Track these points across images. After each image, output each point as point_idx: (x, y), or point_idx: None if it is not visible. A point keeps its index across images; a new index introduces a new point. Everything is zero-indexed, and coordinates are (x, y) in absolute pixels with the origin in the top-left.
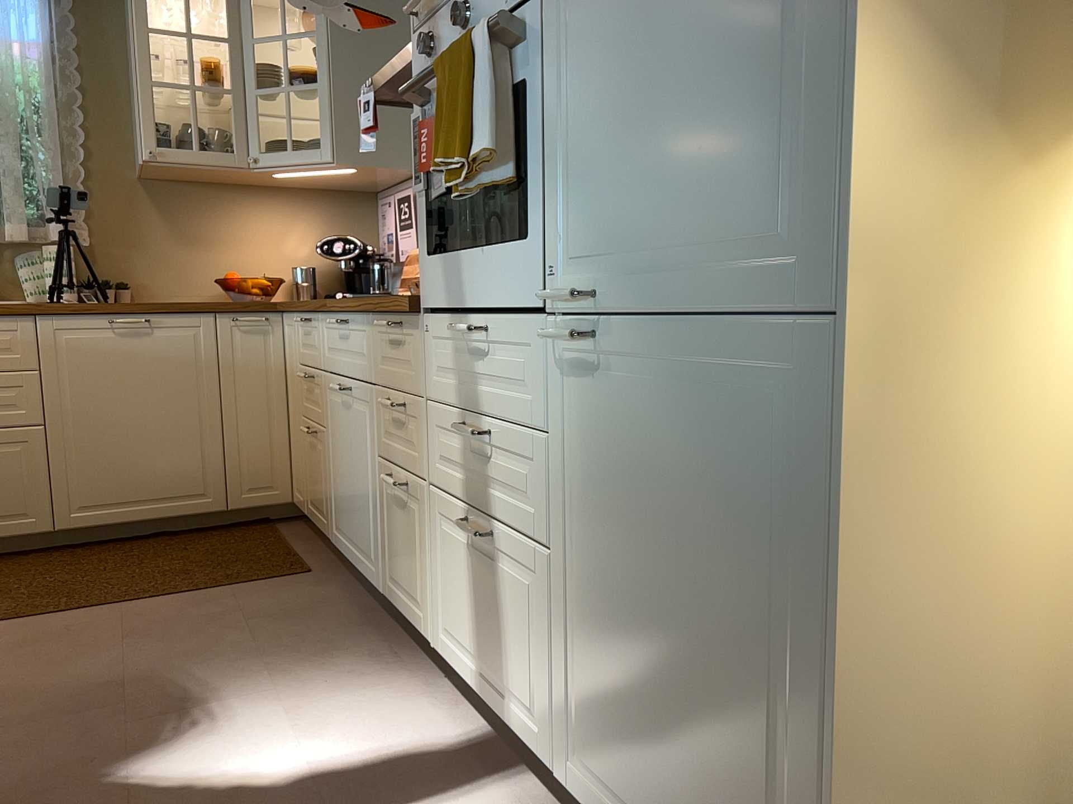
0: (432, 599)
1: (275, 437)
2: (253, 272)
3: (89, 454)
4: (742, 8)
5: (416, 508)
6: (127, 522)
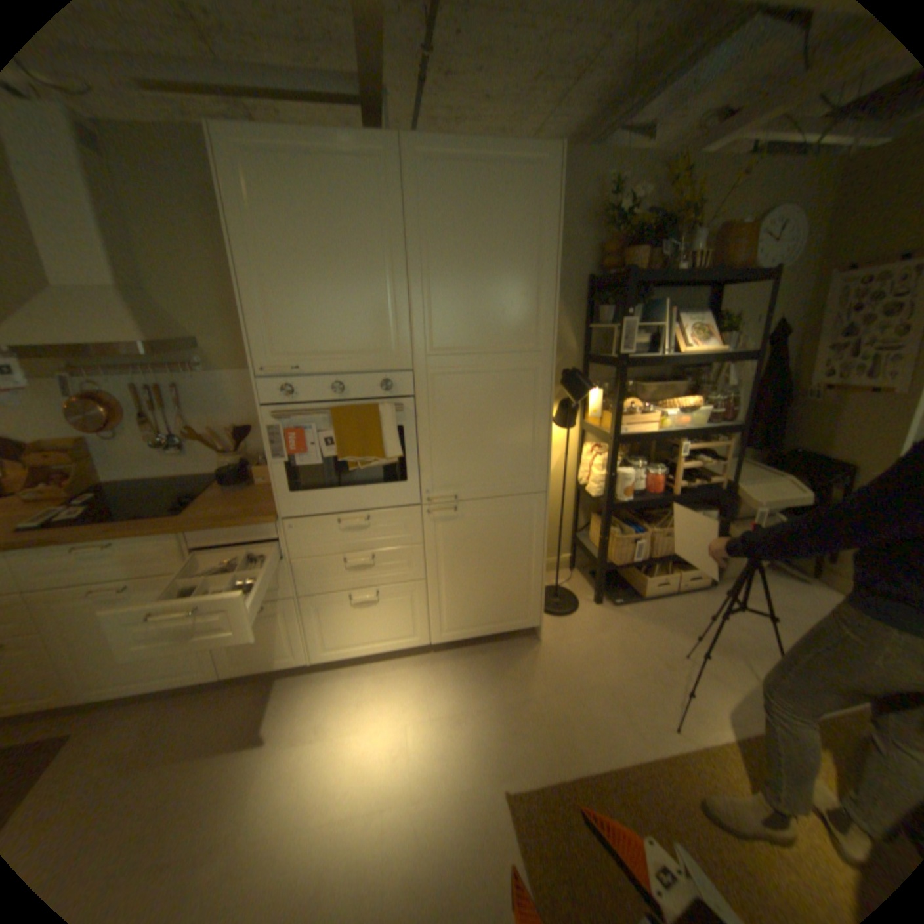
0: (302, 645)
1: None
2: None
3: None
4: (512, 427)
5: (275, 614)
6: None
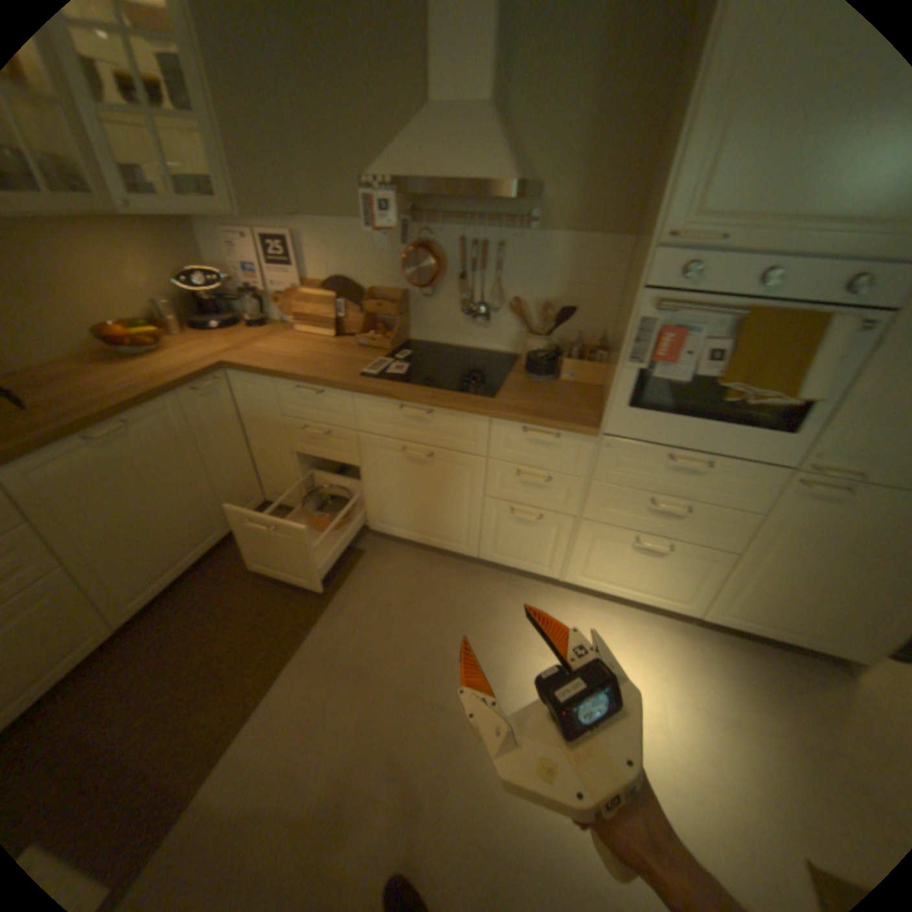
0: (562, 562)
1: (243, 467)
2: (103, 312)
3: (114, 561)
4: None
5: (550, 525)
6: (167, 585)
